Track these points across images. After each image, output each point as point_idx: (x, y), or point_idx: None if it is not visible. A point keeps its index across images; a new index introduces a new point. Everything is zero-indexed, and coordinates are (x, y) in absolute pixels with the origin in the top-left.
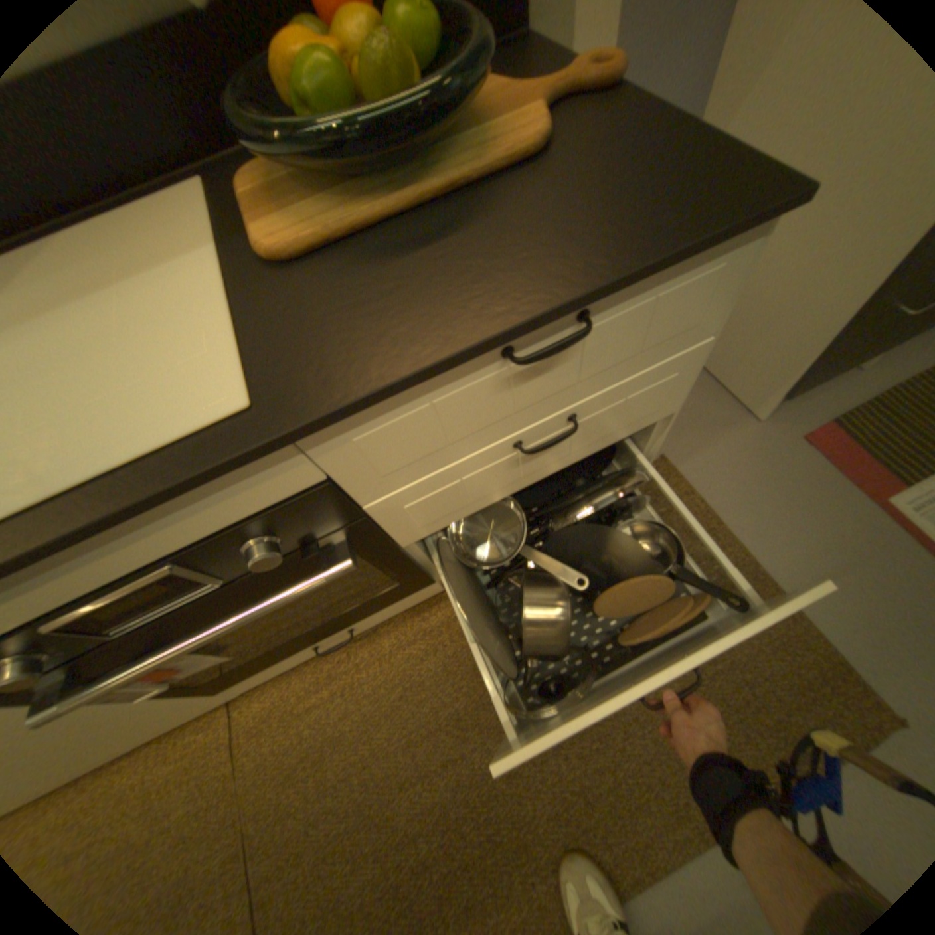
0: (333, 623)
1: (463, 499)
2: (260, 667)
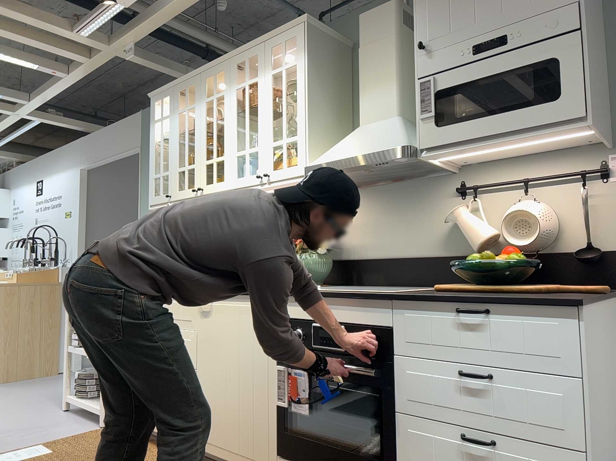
0: (342, 459)
1: (431, 396)
2: (301, 458)
